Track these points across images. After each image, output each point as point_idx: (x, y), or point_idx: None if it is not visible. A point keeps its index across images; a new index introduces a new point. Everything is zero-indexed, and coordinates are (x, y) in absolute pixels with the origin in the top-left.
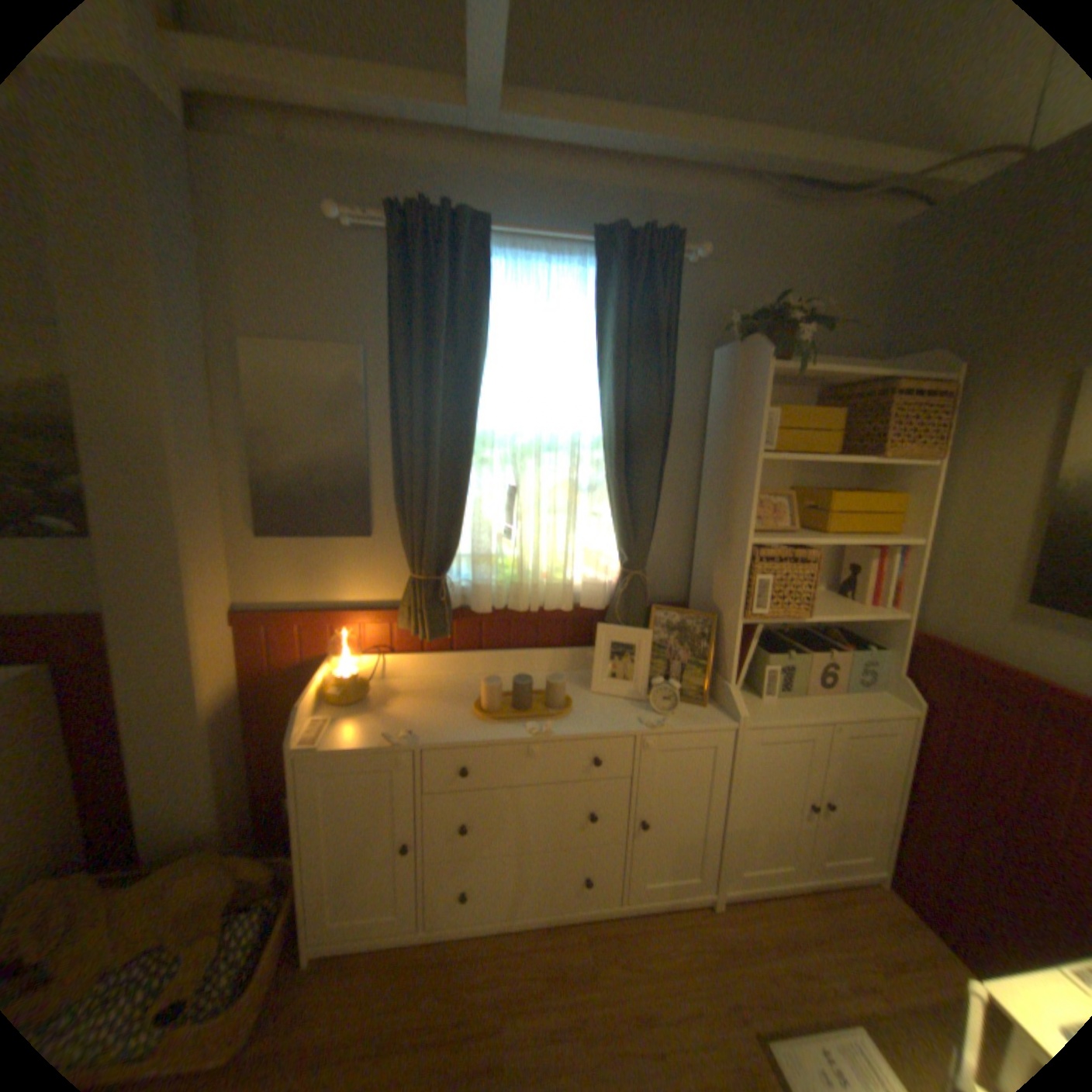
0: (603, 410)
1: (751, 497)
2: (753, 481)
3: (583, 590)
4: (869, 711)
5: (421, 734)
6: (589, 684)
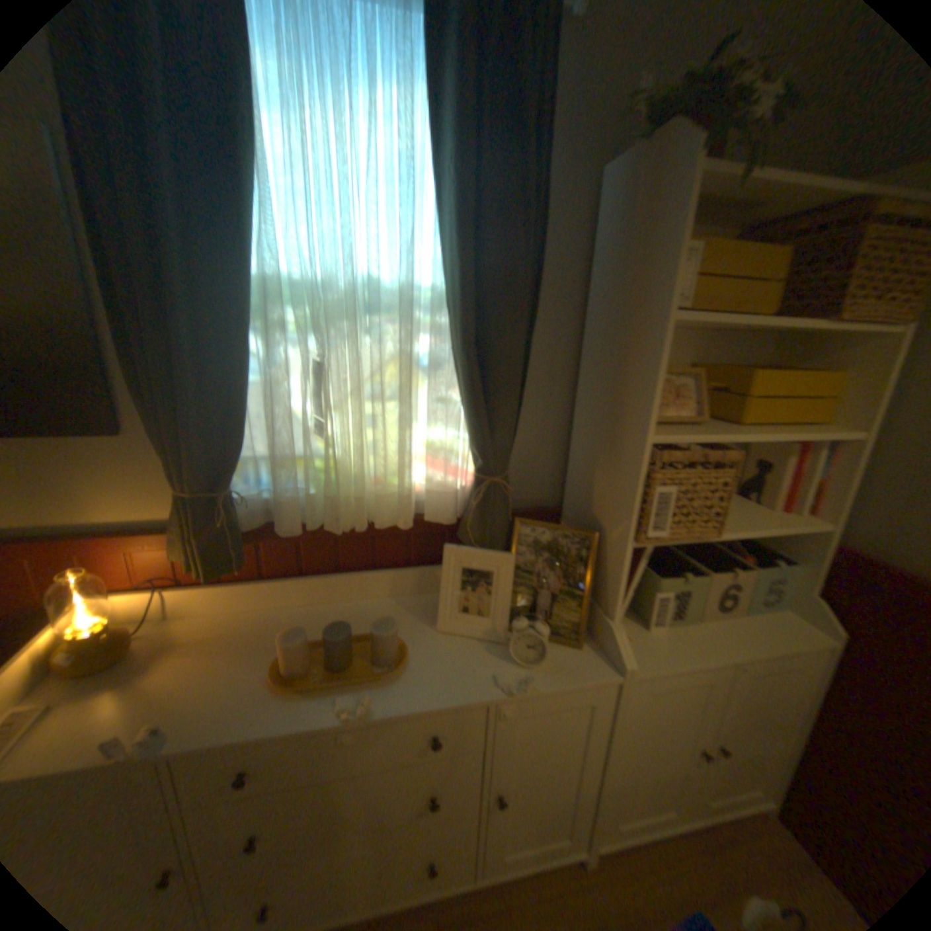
0: (449, 251)
1: (656, 377)
2: (661, 353)
3: (431, 498)
4: (779, 644)
5: (178, 729)
6: (438, 615)
